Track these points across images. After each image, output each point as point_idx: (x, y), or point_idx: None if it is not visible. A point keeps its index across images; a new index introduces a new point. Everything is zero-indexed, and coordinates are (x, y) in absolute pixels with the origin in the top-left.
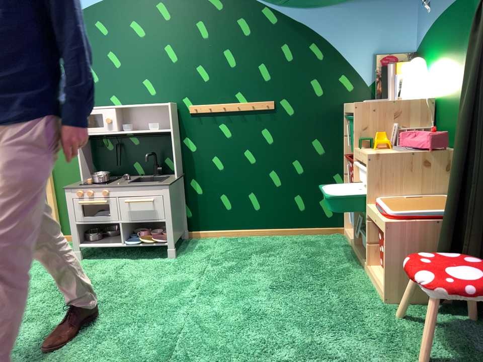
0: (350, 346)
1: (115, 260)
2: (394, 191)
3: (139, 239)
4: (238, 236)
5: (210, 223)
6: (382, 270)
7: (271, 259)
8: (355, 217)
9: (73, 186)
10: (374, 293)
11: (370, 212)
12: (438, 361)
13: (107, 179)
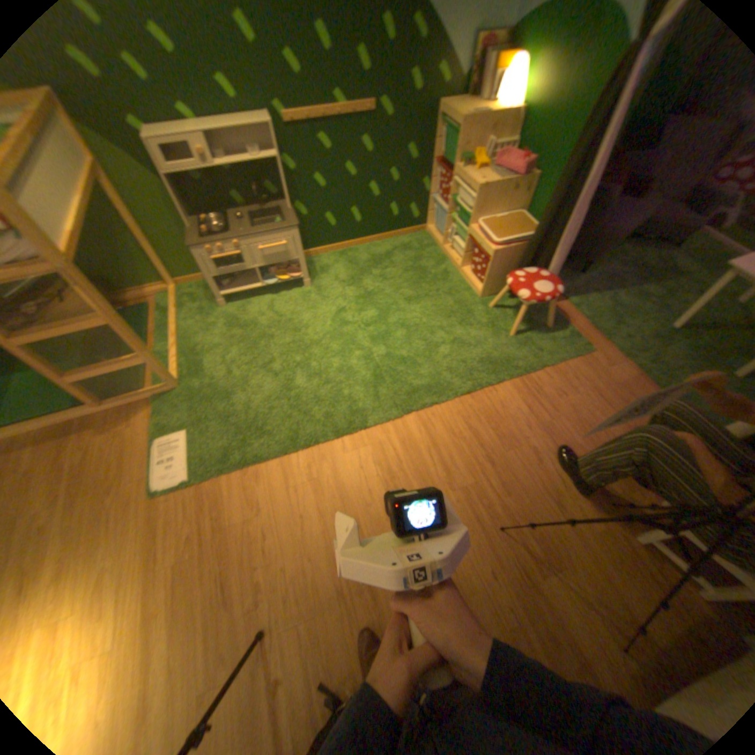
0: (472, 335)
1: (256, 298)
2: (489, 213)
3: (271, 276)
4: (343, 249)
5: (317, 242)
6: (477, 277)
7: (386, 271)
8: (443, 224)
9: (195, 243)
10: (469, 291)
11: (470, 233)
12: (516, 332)
13: (218, 223)
